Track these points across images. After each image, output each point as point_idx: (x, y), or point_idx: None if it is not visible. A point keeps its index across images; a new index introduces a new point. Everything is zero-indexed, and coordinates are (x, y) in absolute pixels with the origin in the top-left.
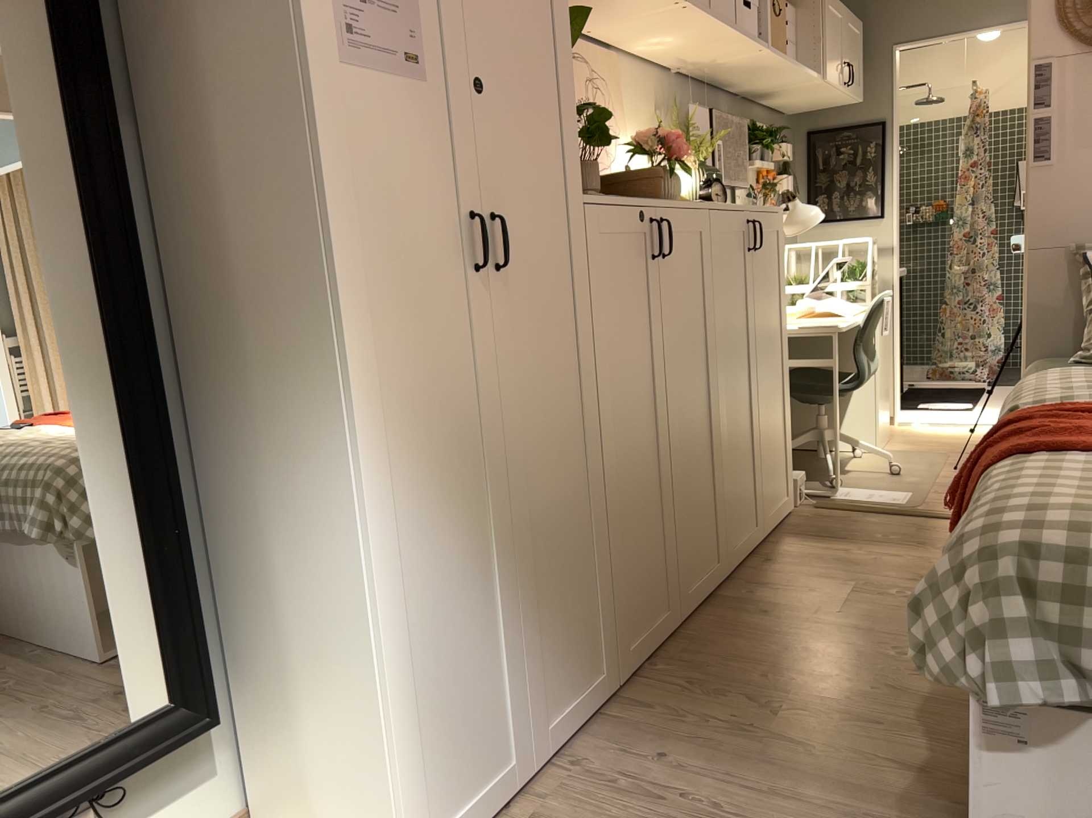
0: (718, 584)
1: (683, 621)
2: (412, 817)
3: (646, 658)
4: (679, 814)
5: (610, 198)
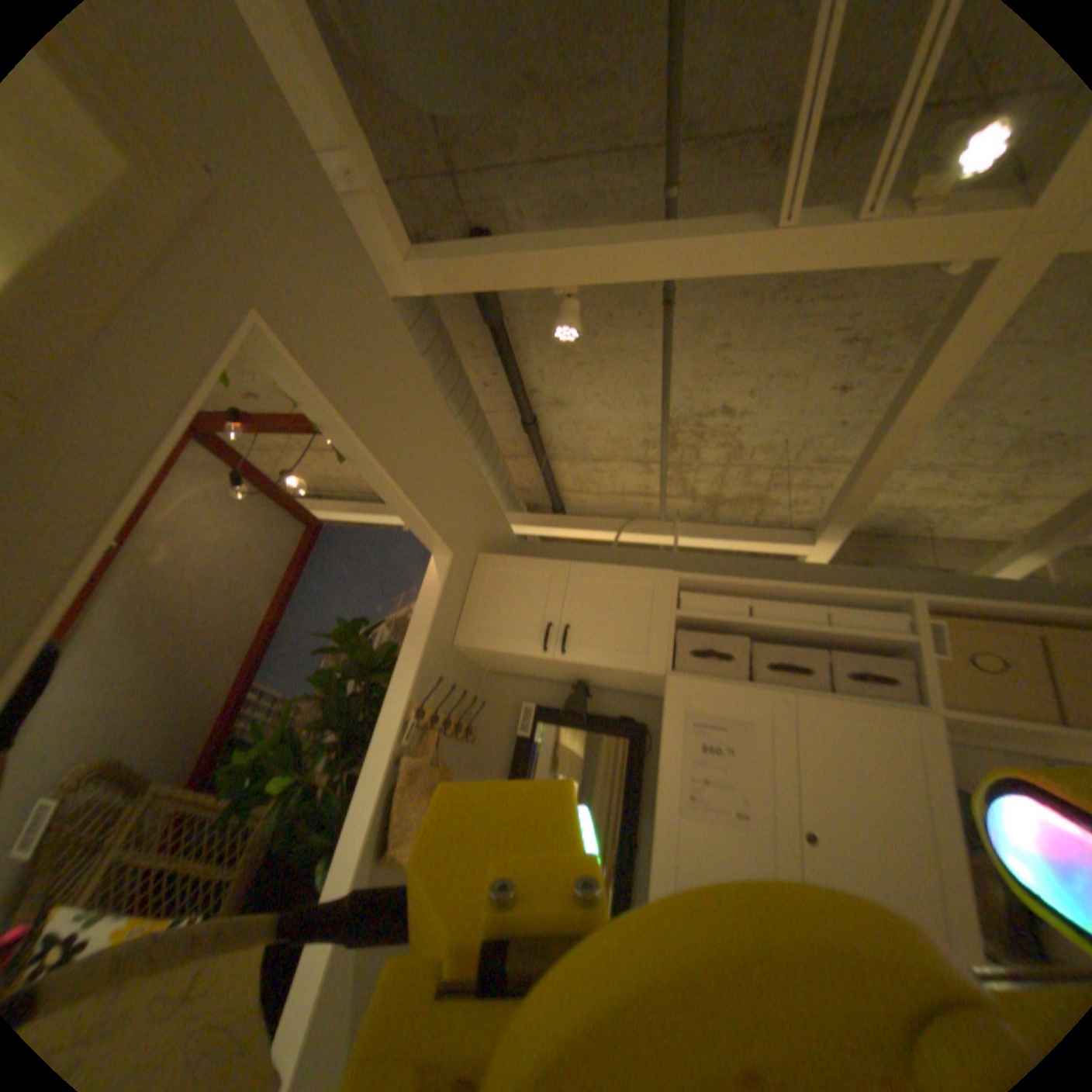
0: None
1: None
2: None
3: None
4: None
5: None
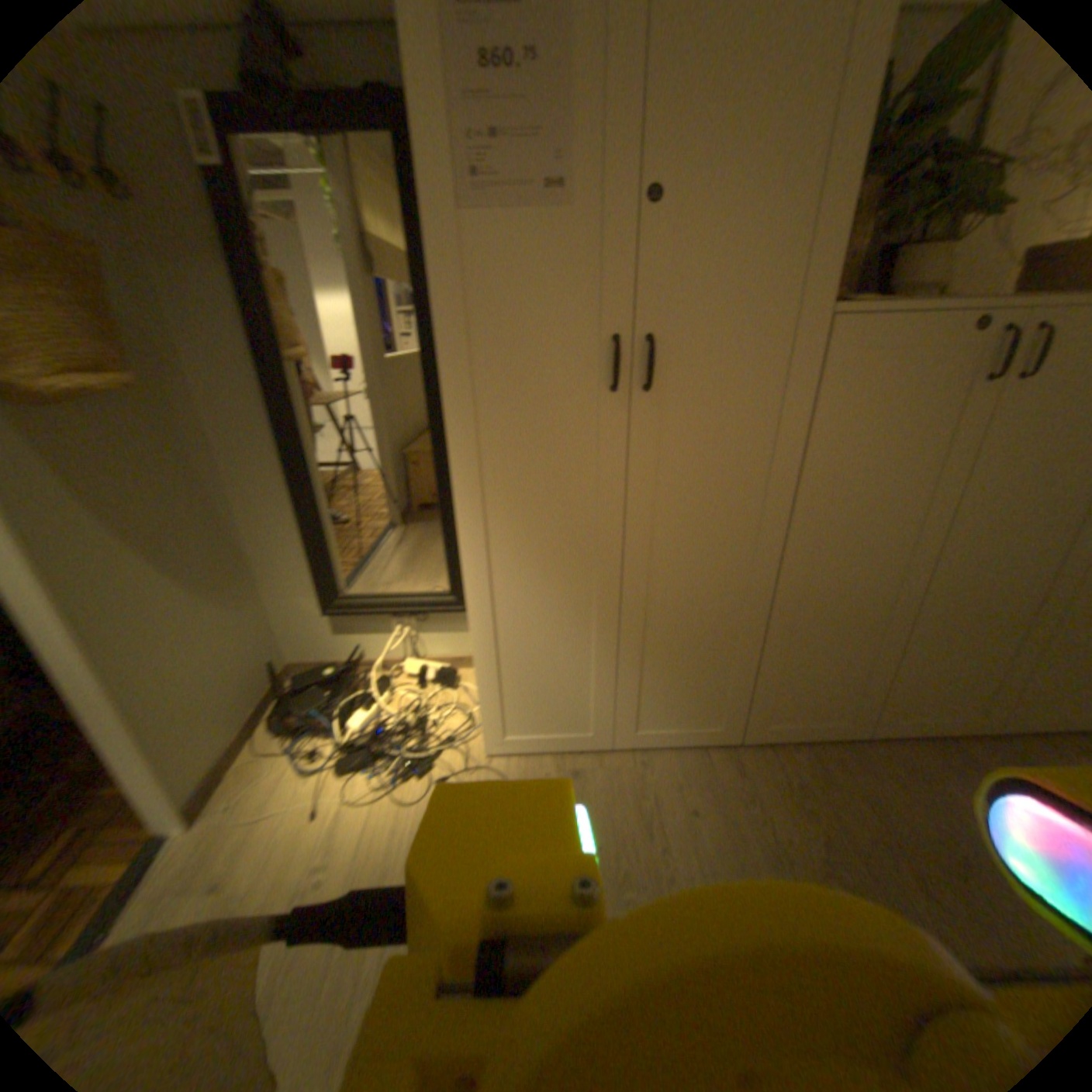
0: (975, 737)
1: (875, 741)
2: (489, 721)
3: (794, 743)
4: (641, 859)
5: (917, 301)
